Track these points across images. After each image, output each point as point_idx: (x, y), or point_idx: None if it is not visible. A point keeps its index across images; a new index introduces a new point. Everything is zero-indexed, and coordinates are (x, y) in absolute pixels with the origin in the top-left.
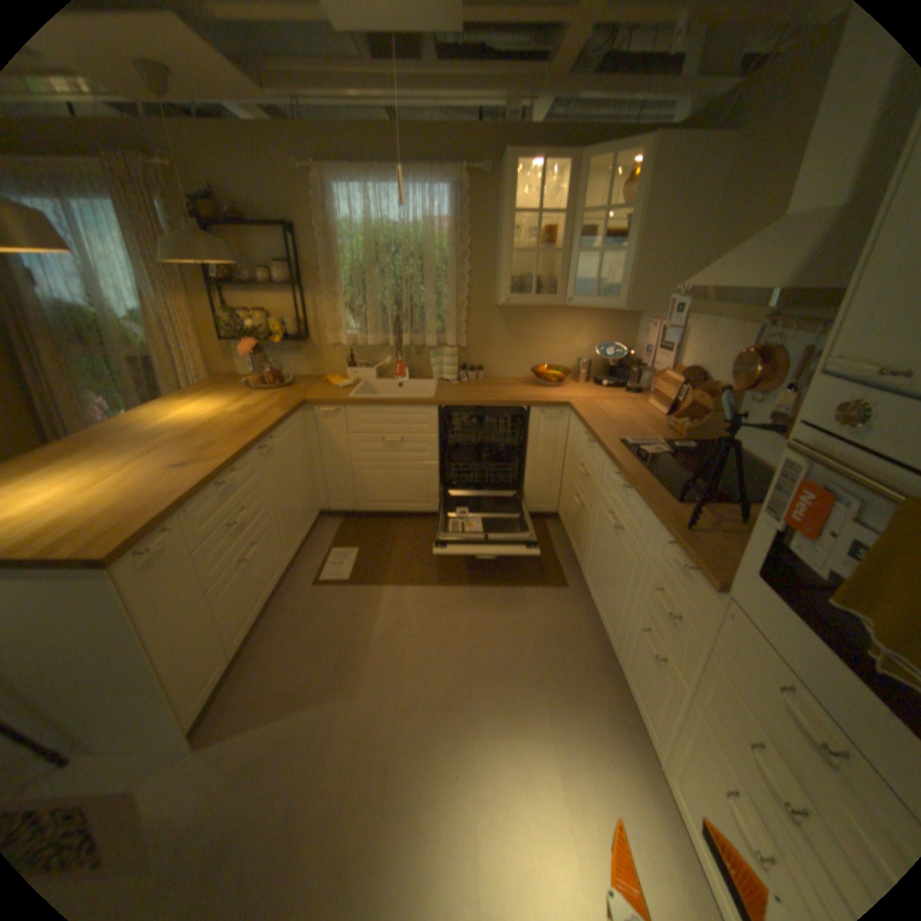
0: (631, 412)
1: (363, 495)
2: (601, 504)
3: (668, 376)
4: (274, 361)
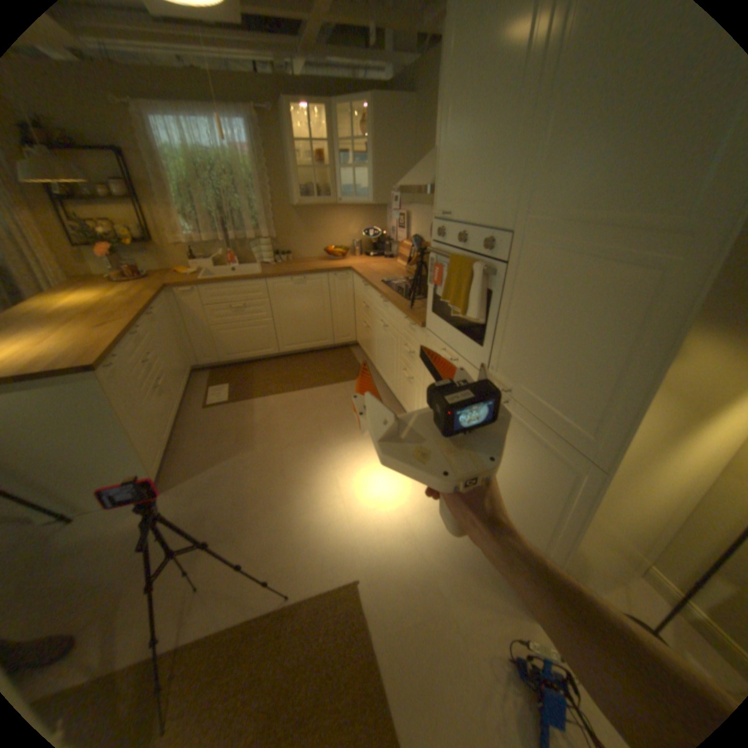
0: (387, 268)
1: (223, 350)
2: (376, 320)
3: (404, 244)
4: (124, 261)
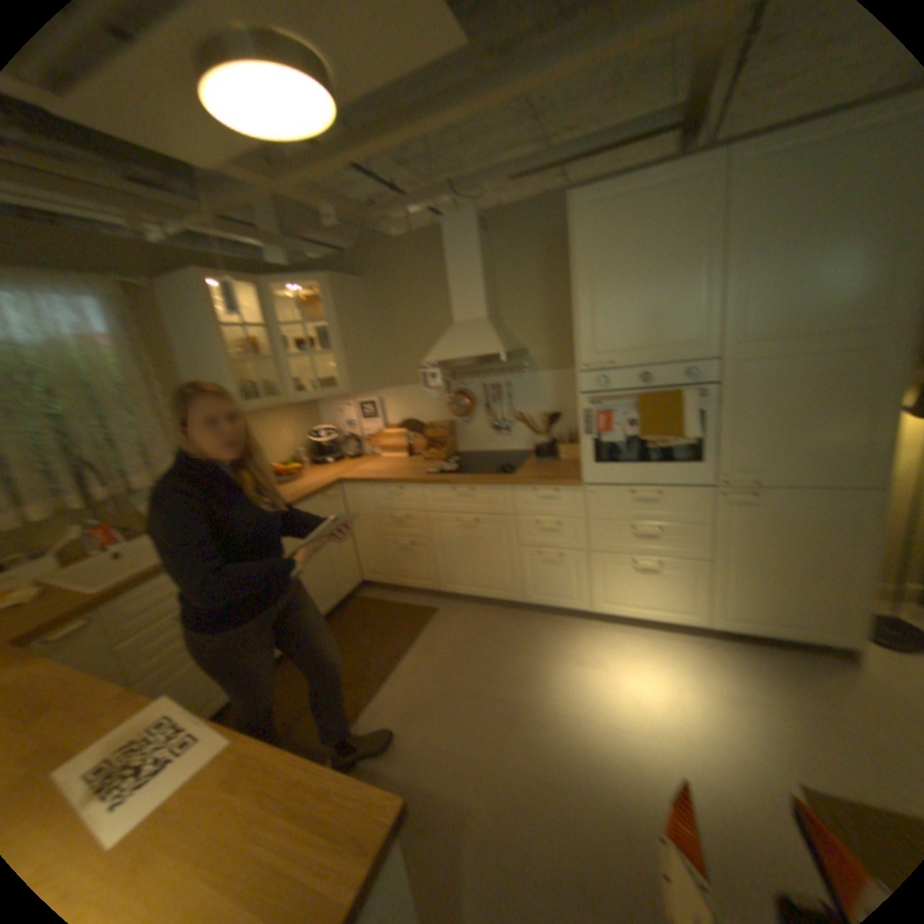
0: (389, 466)
1: None
2: (440, 524)
3: (389, 435)
4: None
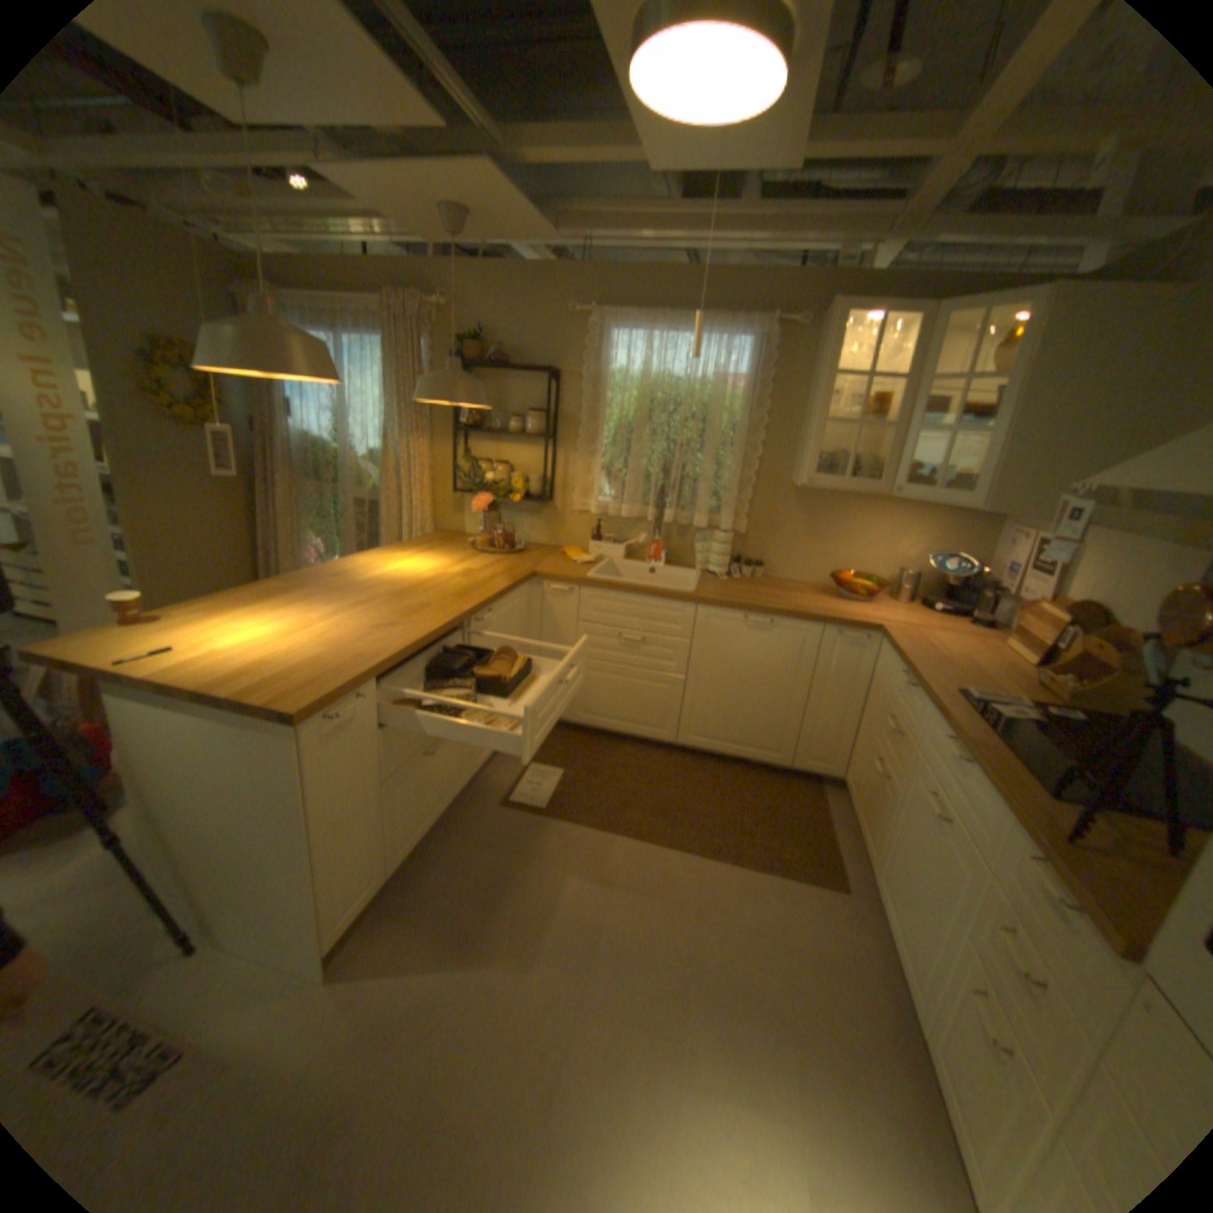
0: (979, 654)
1: (581, 703)
2: (919, 779)
3: (1044, 610)
4: (507, 523)
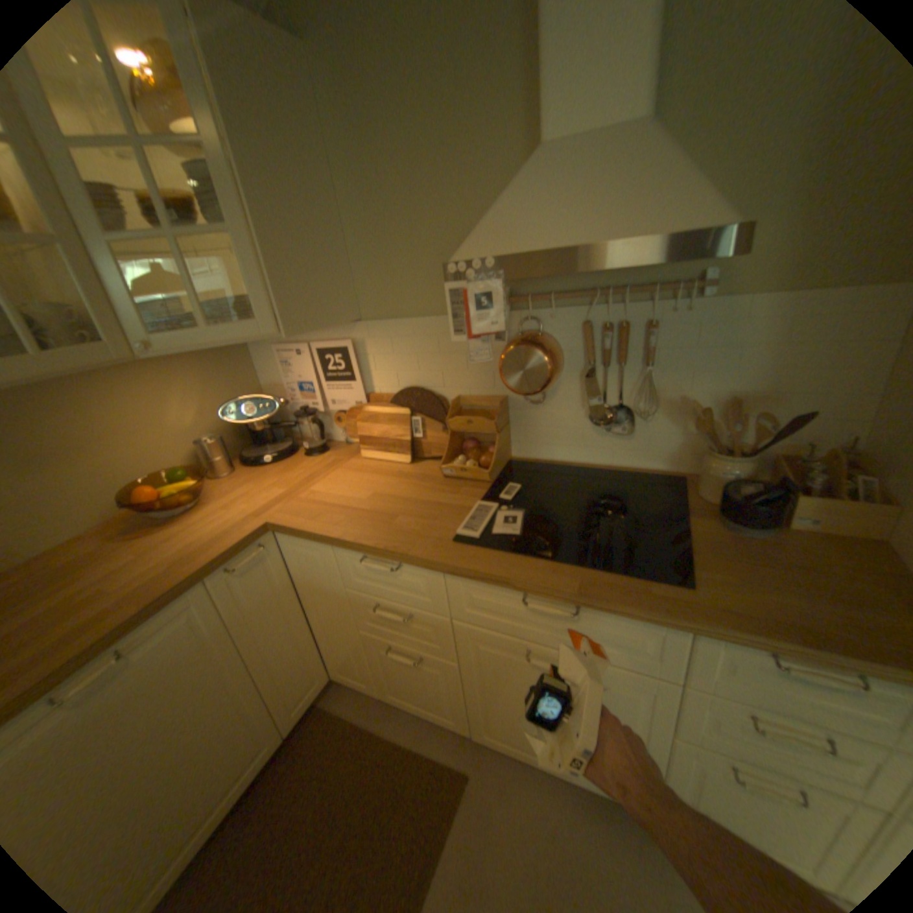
0: (371, 482)
1: None
2: (481, 645)
3: (373, 412)
4: None
